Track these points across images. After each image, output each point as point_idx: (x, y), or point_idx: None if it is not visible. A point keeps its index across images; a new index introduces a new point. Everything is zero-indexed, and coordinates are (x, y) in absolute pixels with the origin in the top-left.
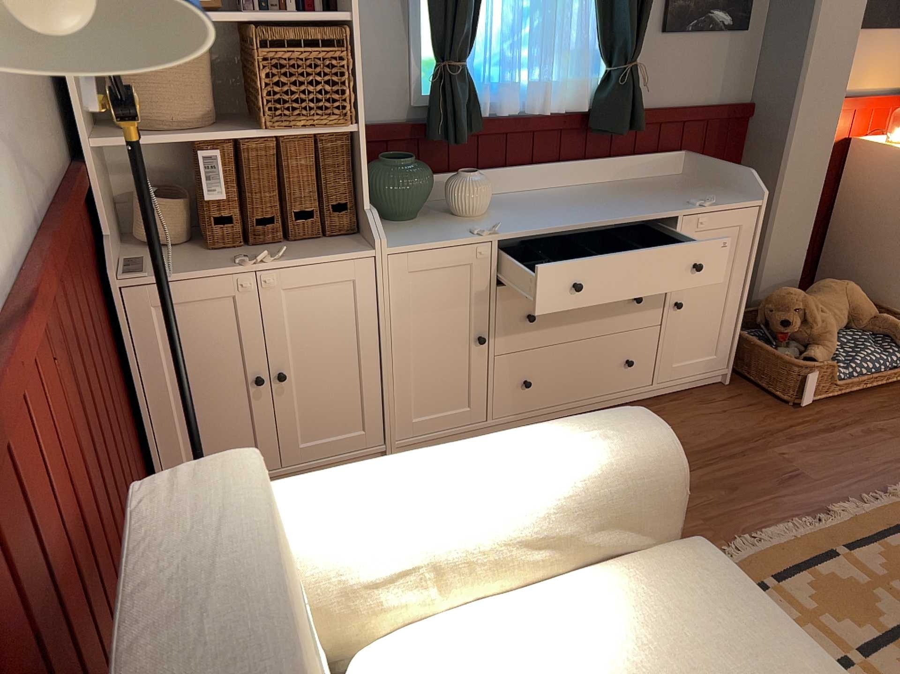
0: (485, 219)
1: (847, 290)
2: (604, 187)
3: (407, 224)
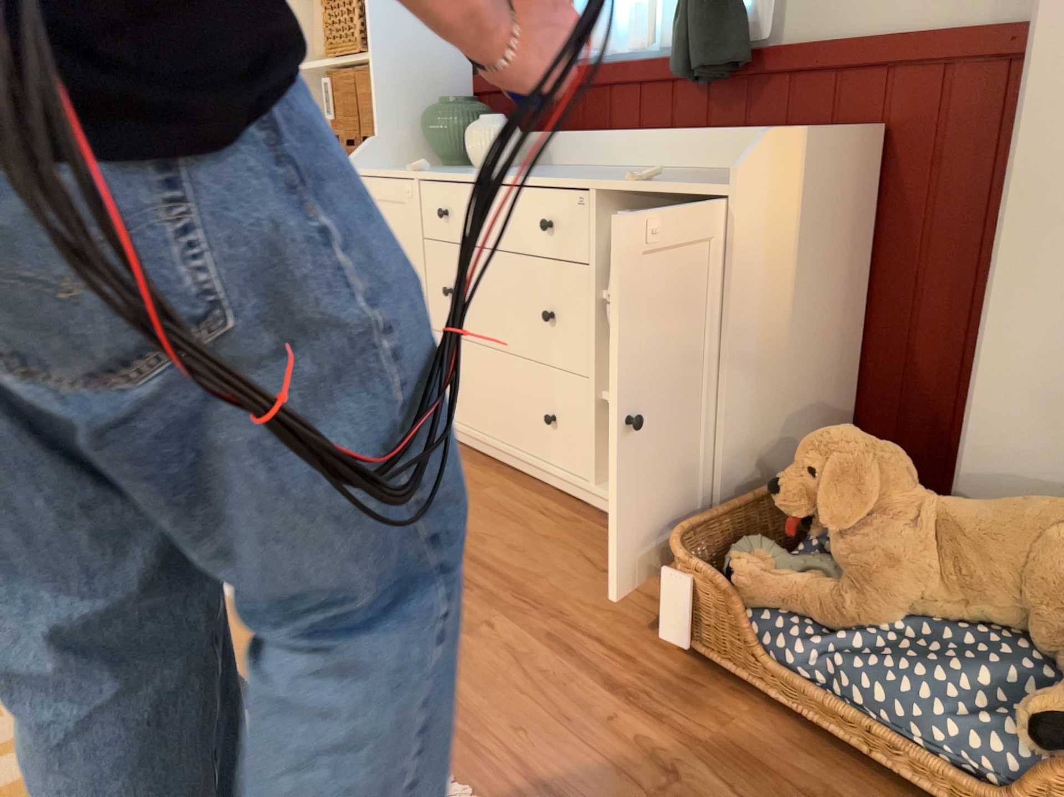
0: (469, 171)
1: (1061, 525)
2: (692, 172)
3: (431, 168)
